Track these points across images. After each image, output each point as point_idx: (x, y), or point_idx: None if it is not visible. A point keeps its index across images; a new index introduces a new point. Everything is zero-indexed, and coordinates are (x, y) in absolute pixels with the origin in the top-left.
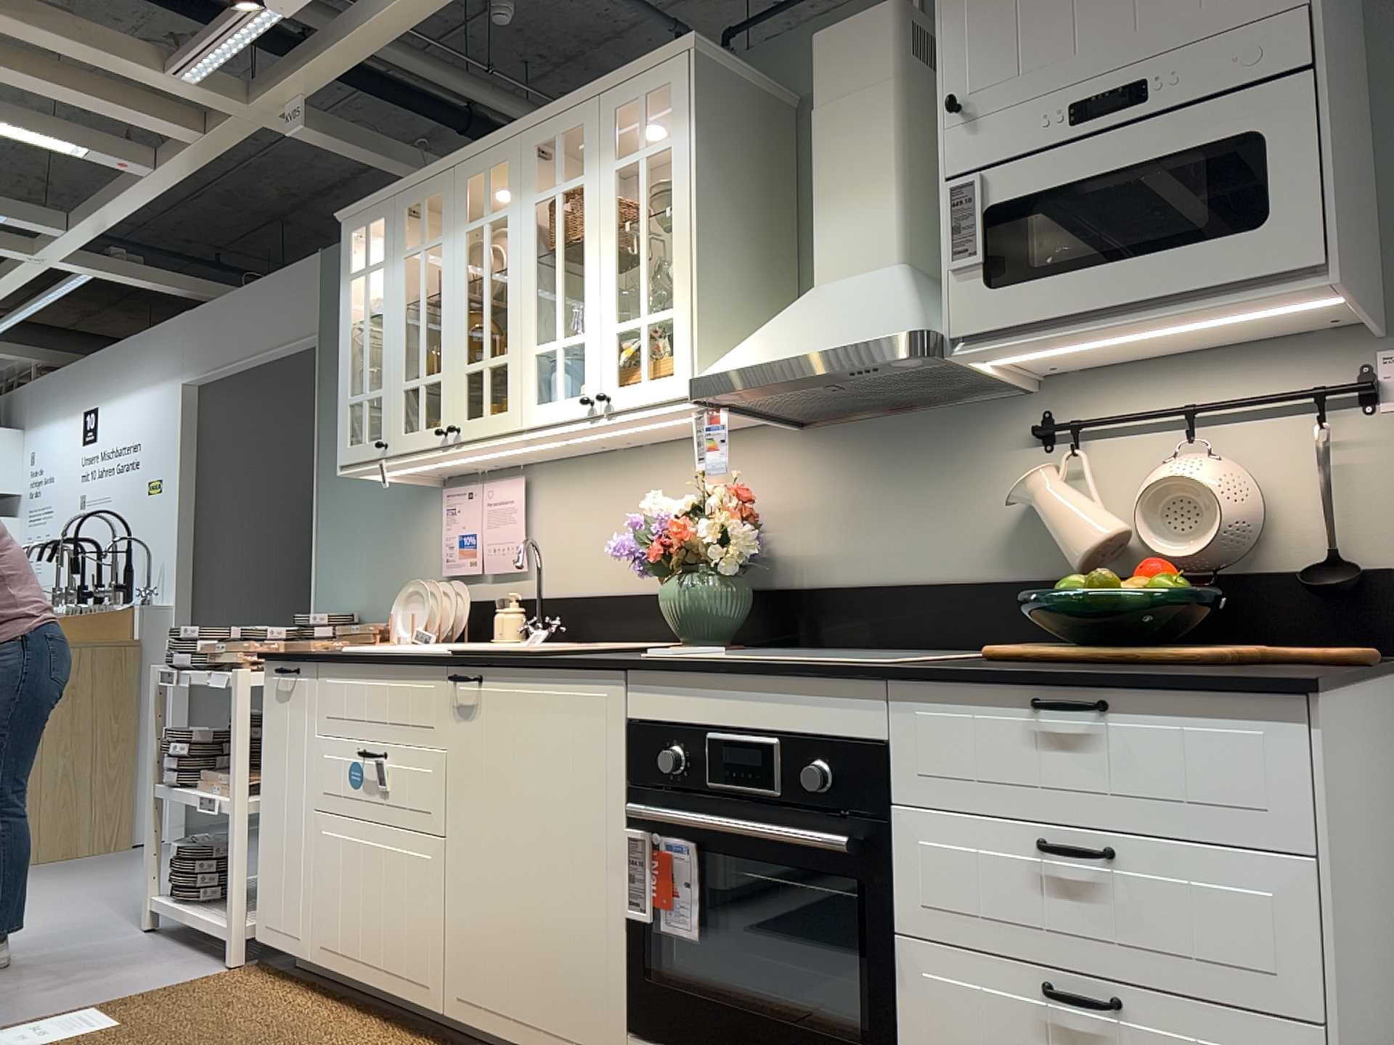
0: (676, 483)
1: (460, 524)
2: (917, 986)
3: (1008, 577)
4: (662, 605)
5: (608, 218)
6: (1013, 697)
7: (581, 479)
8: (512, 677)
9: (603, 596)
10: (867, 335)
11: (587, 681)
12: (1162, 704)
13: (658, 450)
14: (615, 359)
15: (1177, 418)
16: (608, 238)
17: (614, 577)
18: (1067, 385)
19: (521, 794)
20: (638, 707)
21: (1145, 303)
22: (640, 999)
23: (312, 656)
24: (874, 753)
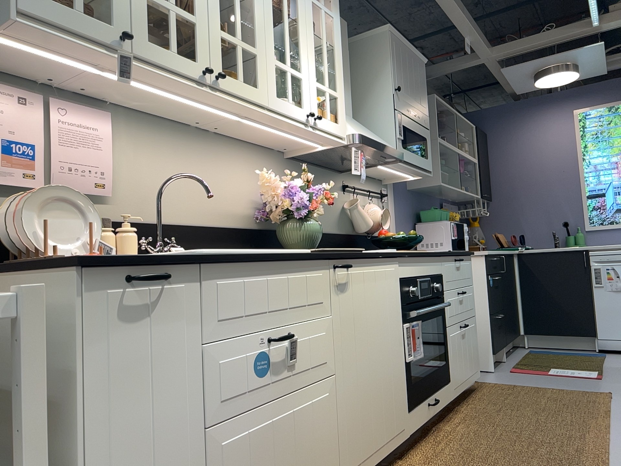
0: (231, 163)
1: (7, 128)
2: (450, 339)
3: (341, 233)
4: (302, 232)
5: (311, 23)
6: (454, 259)
7: (162, 136)
8: (363, 264)
9: (187, 225)
10: (392, 147)
11: (390, 262)
12: (464, 258)
13: (219, 139)
14: (317, 100)
15: (364, 192)
16: (311, 34)
17: (192, 213)
18: (348, 174)
19: (371, 326)
20: (402, 272)
21: (417, 167)
22: (410, 393)
23: (201, 257)
24: (441, 277)
